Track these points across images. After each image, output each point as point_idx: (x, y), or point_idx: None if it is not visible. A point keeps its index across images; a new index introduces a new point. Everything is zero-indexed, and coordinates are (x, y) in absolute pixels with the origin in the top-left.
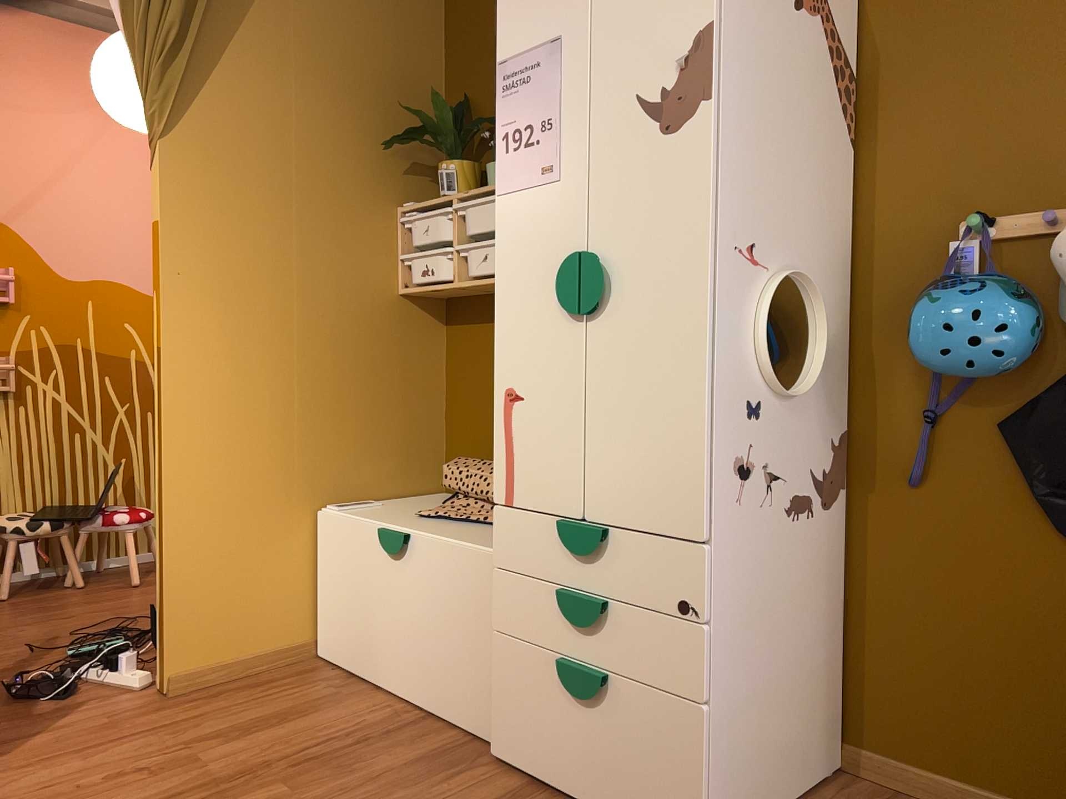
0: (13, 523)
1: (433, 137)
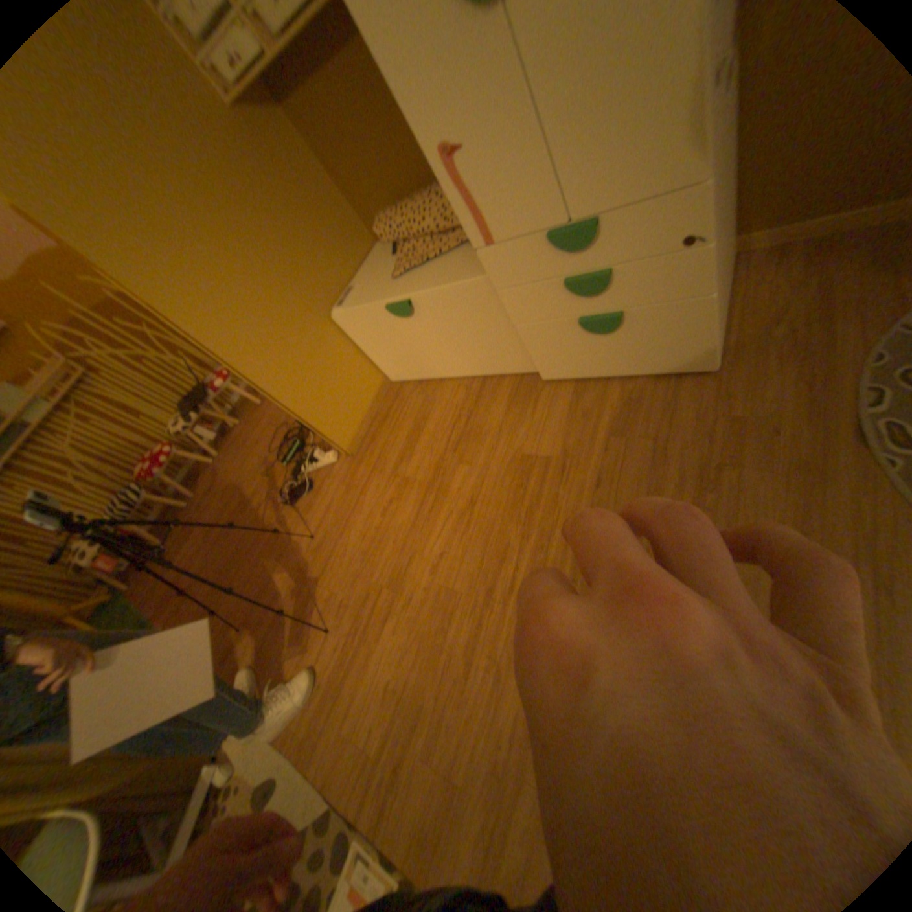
0: (177, 425)
1: None
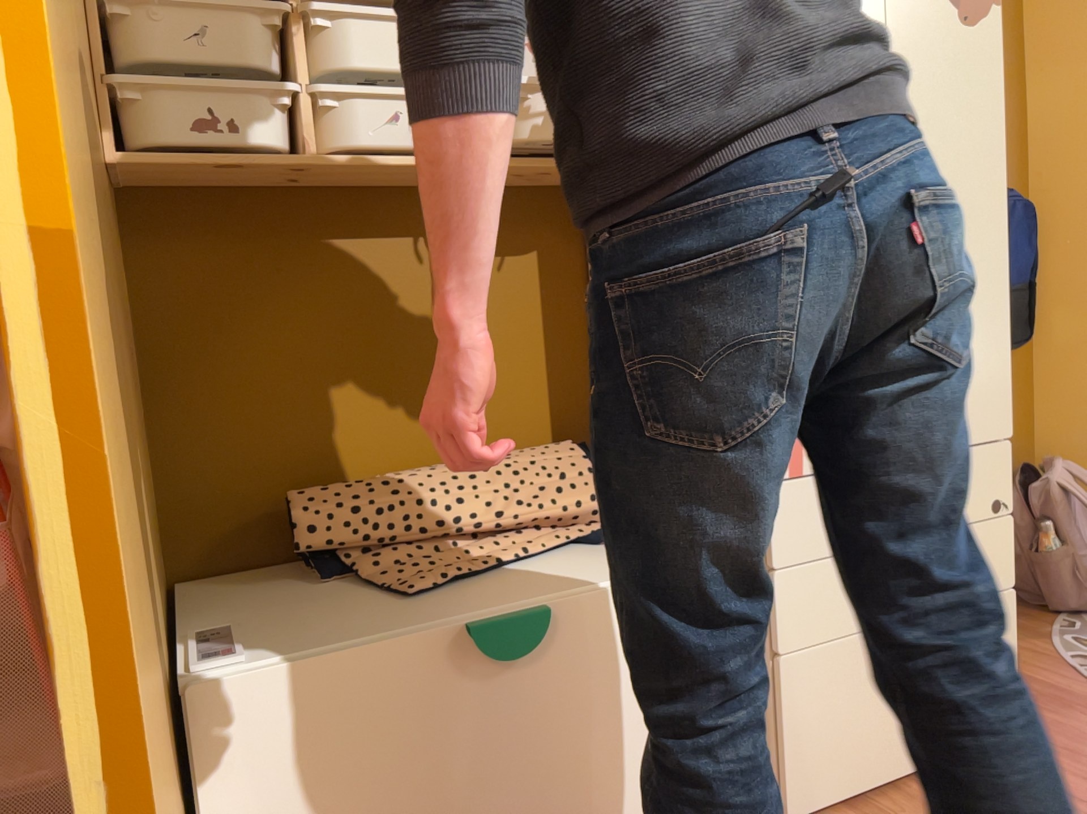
0: None
1: None
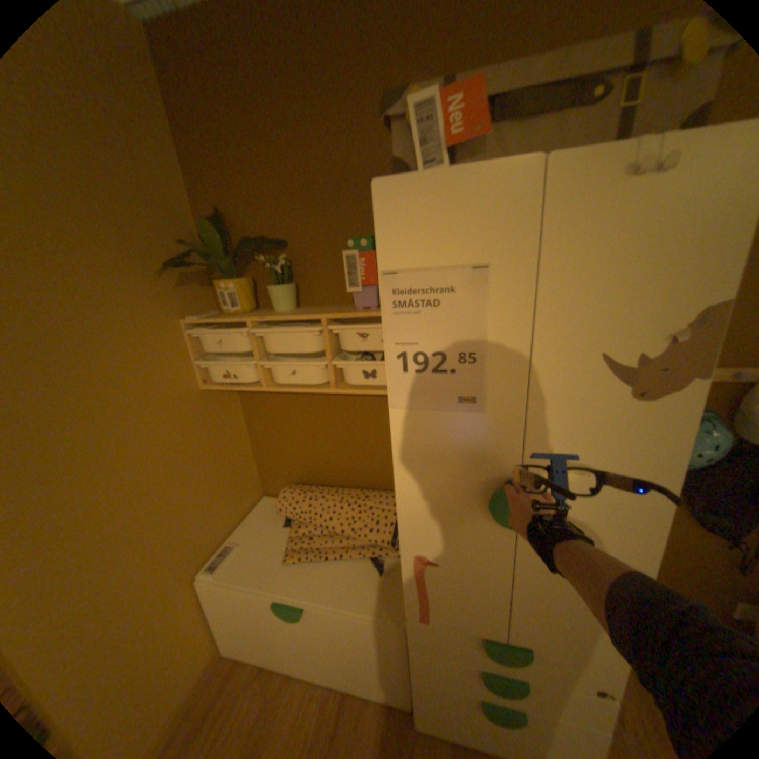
0: None
1: (201, 254)
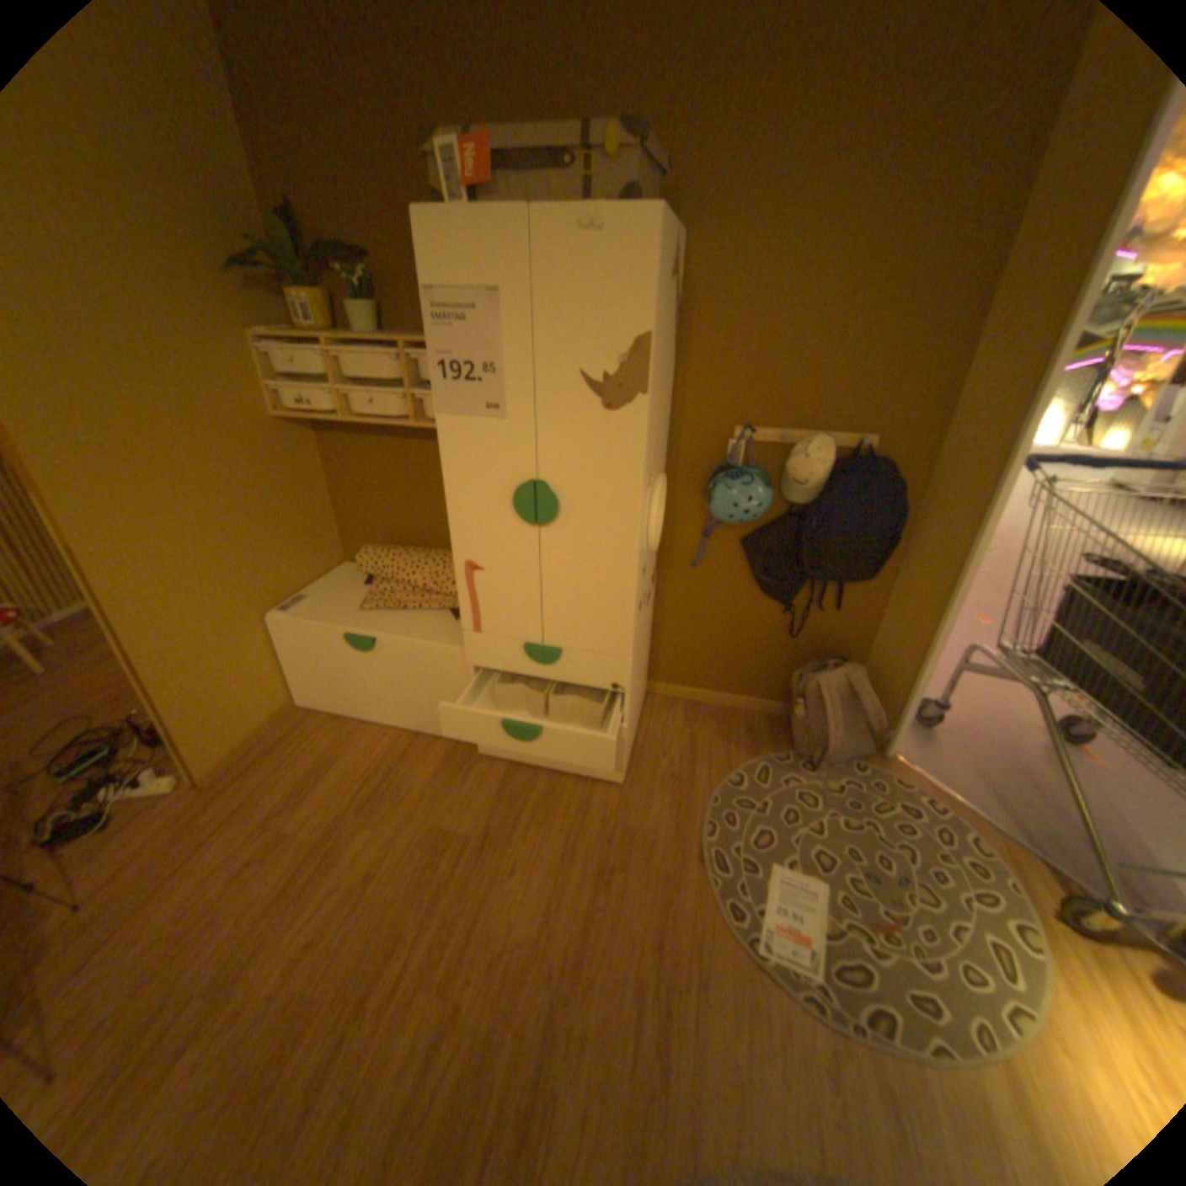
0: None
1: (268, 255)
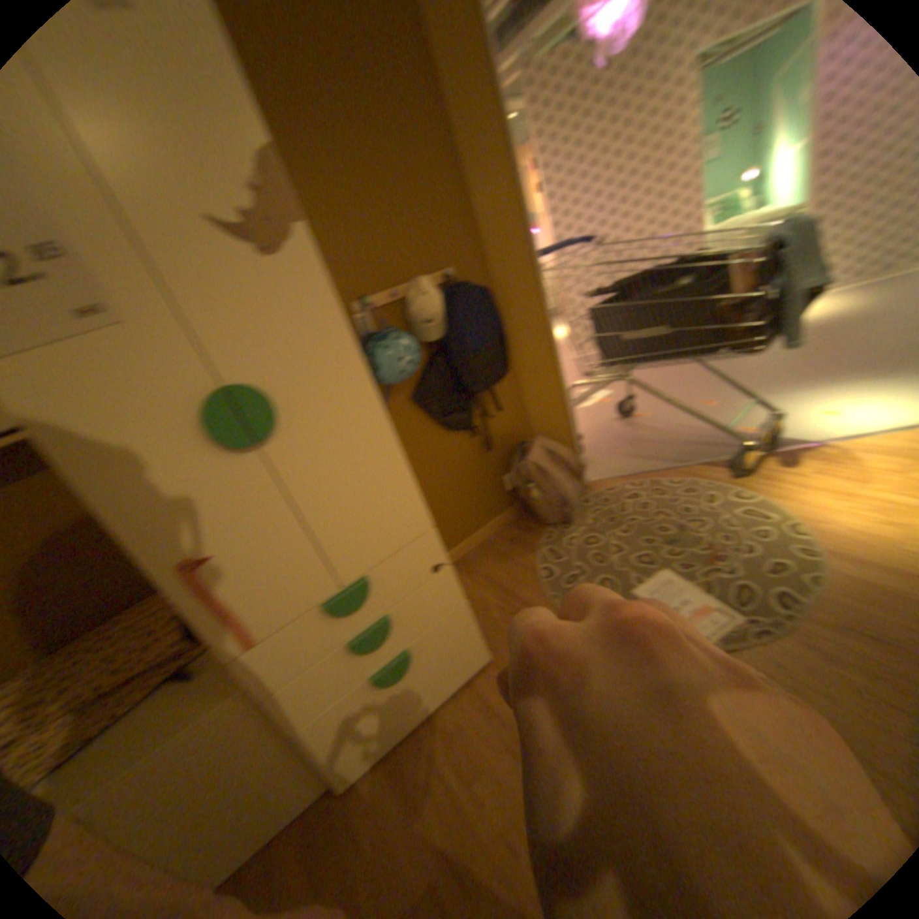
0: None
1: None
